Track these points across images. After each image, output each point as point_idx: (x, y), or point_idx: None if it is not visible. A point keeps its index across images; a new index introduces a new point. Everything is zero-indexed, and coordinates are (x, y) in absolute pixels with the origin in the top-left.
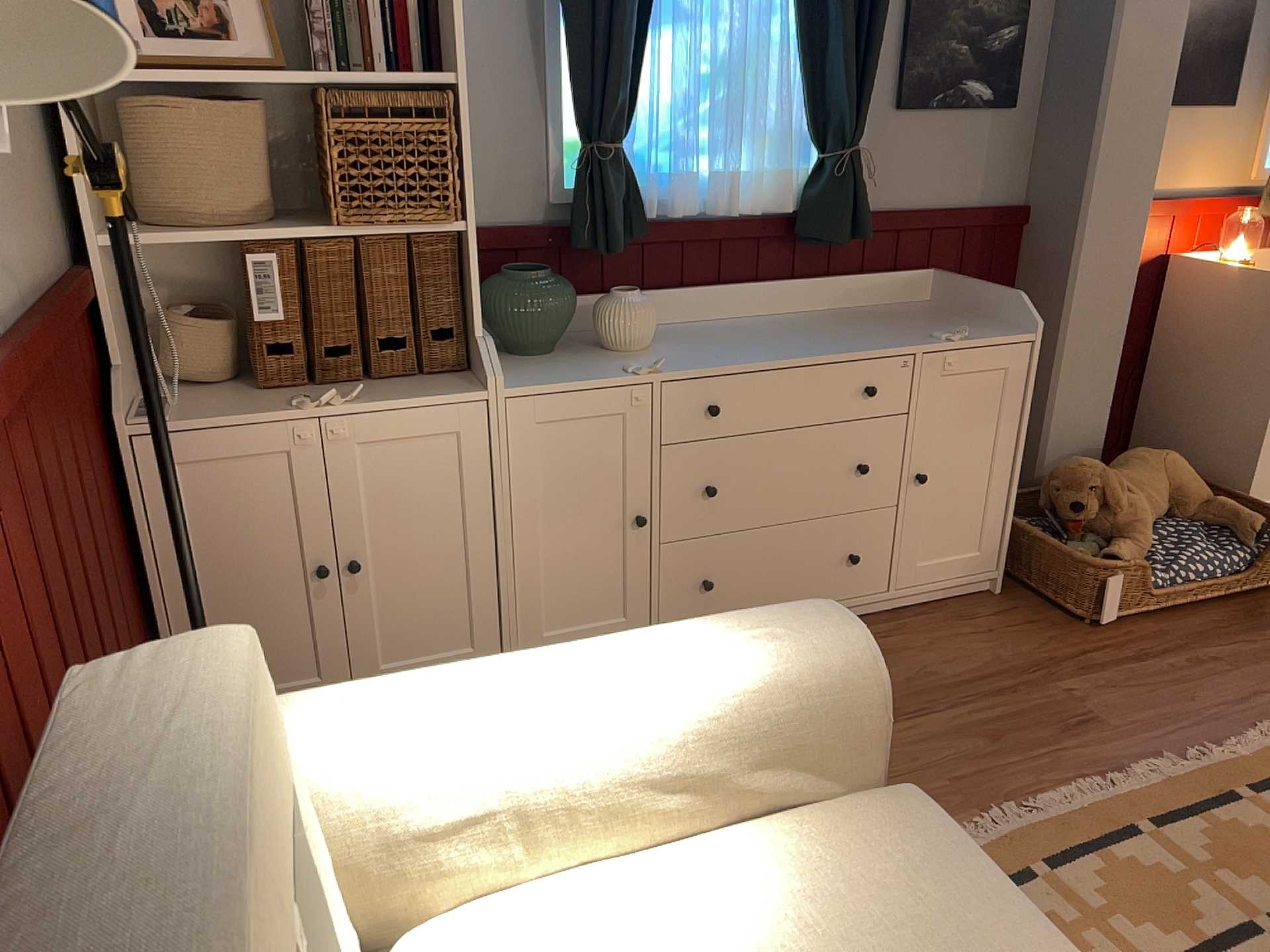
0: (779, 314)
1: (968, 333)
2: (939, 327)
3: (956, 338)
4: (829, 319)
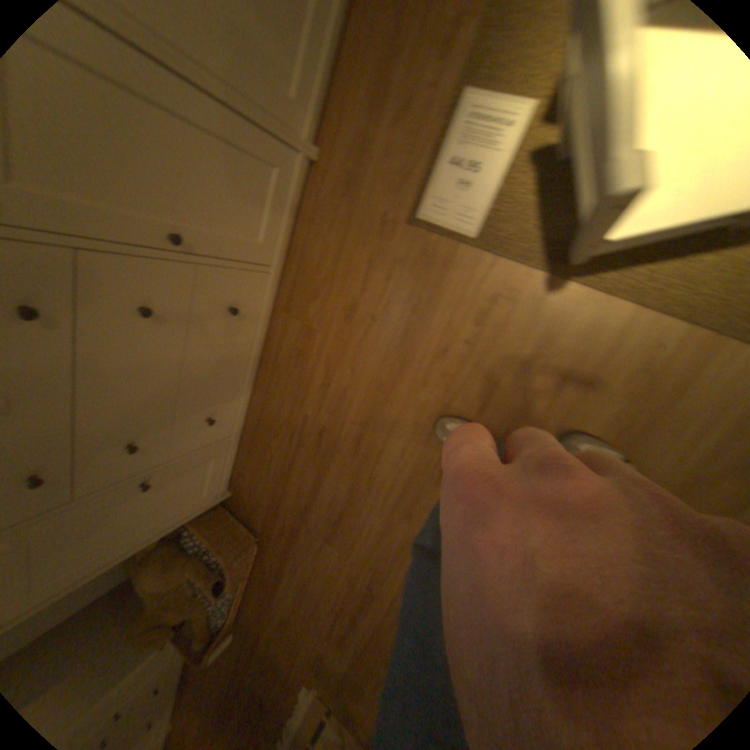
0: None
1: None
2: None
3: None
4: None
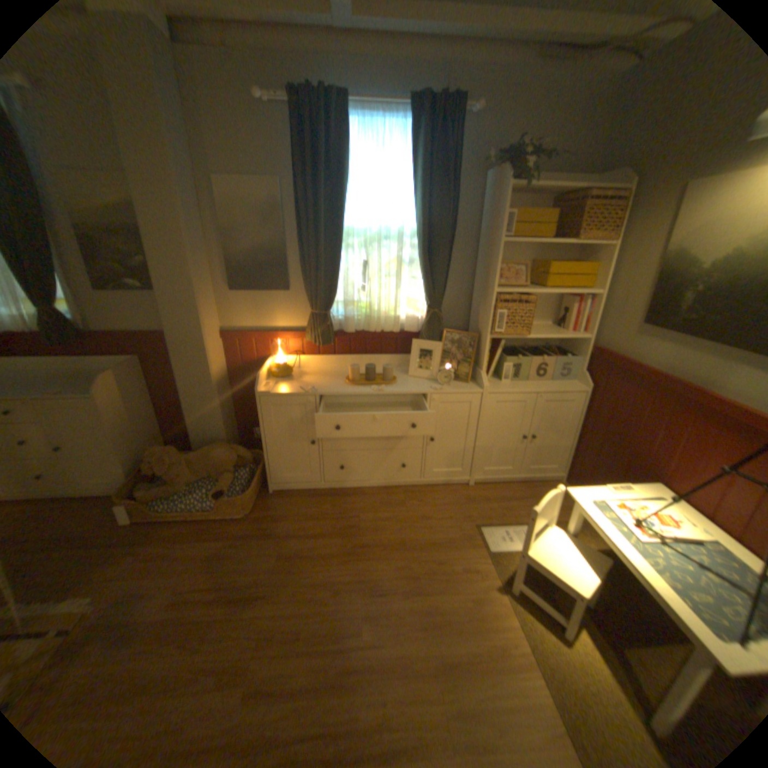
0: (57, 371)
1: (53, 394)
2: (75, 387)
3: (52, 395)
4: (63, 376)
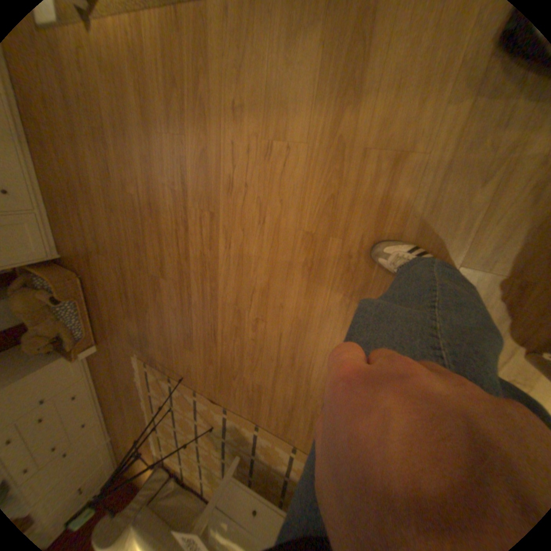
0: None
1: None
2: None
3: None
4: None
